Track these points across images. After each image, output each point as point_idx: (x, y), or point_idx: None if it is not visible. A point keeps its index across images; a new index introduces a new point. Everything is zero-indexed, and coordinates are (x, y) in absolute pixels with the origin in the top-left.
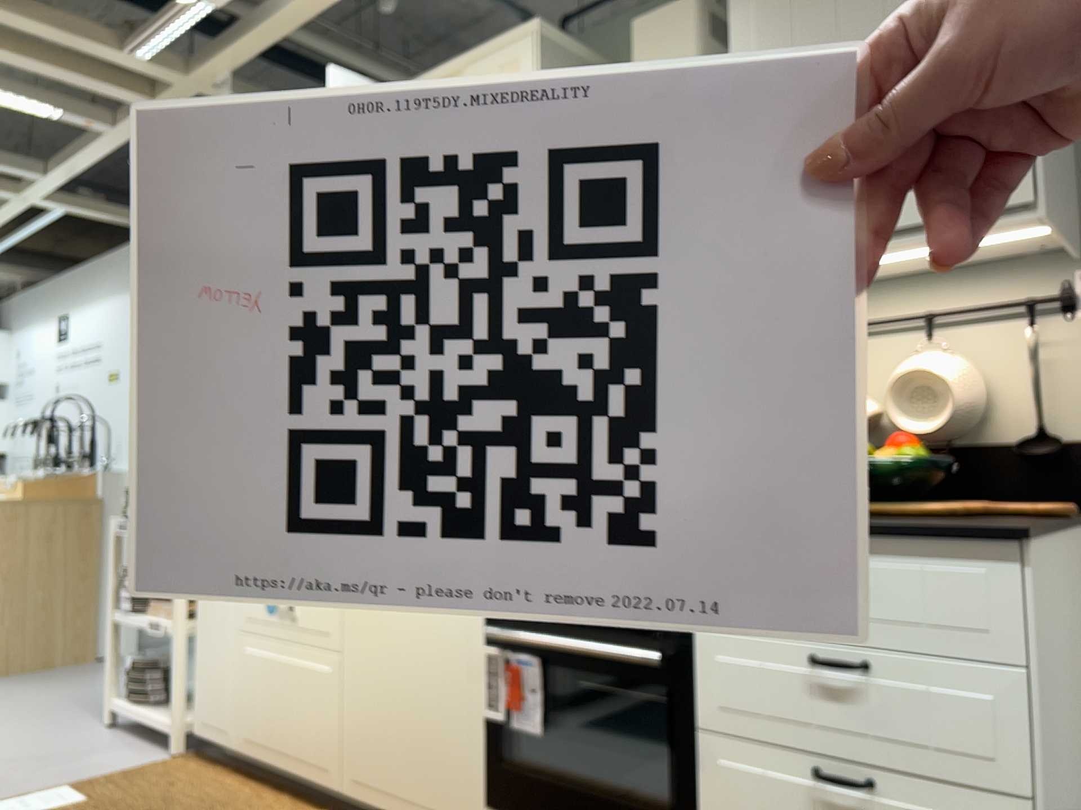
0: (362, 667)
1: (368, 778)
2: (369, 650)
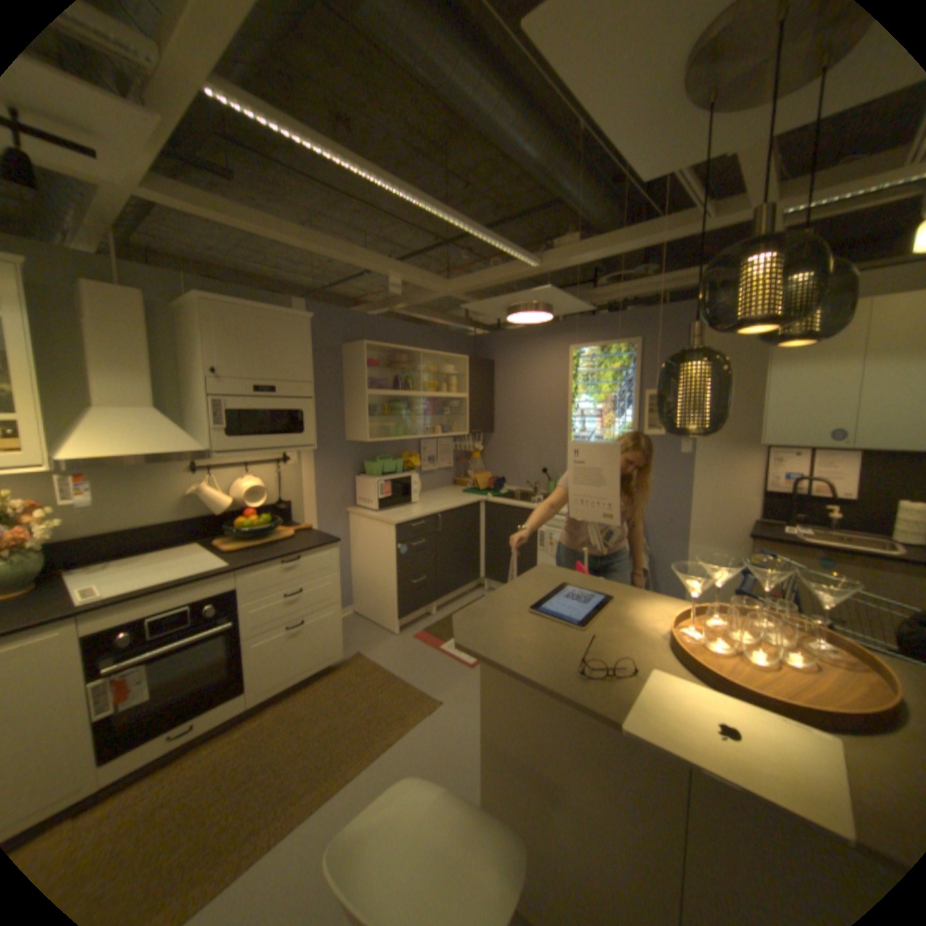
0: None
1: None
2: None
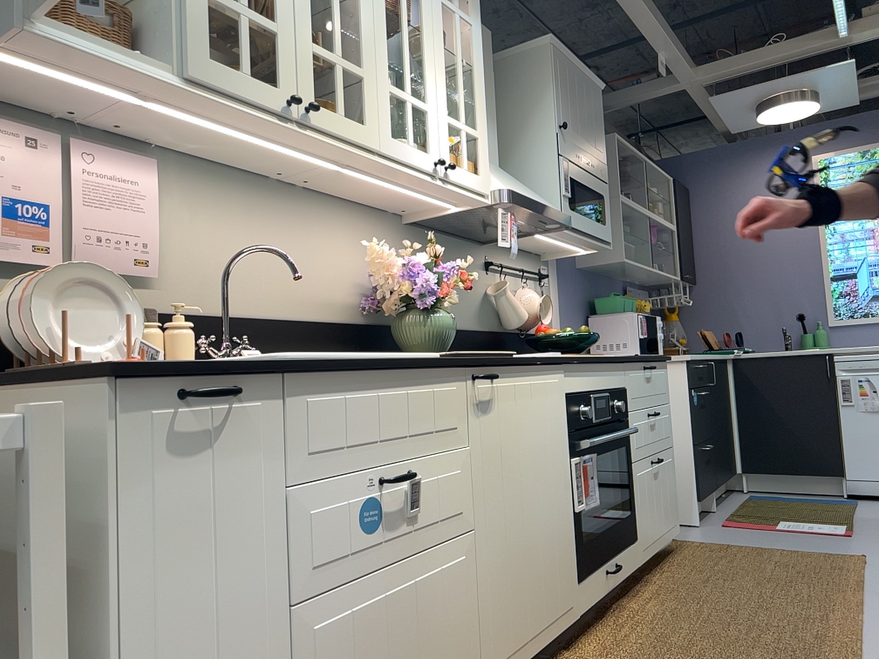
0: (497, 529)
1: (510, 644)
2: (502, 507)
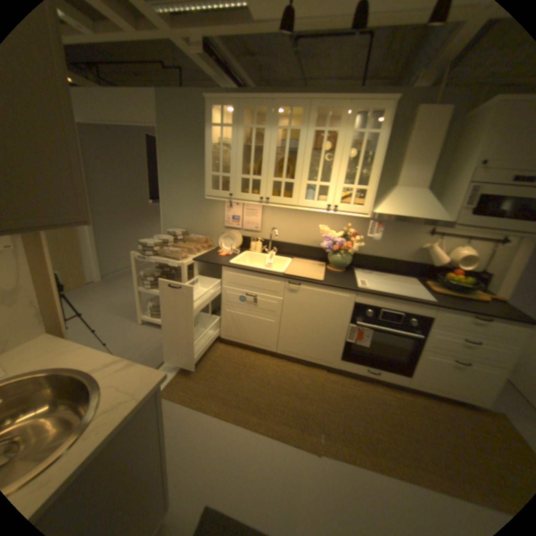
0: (291, 322)
1: (291, 350)
2: (295, 318)
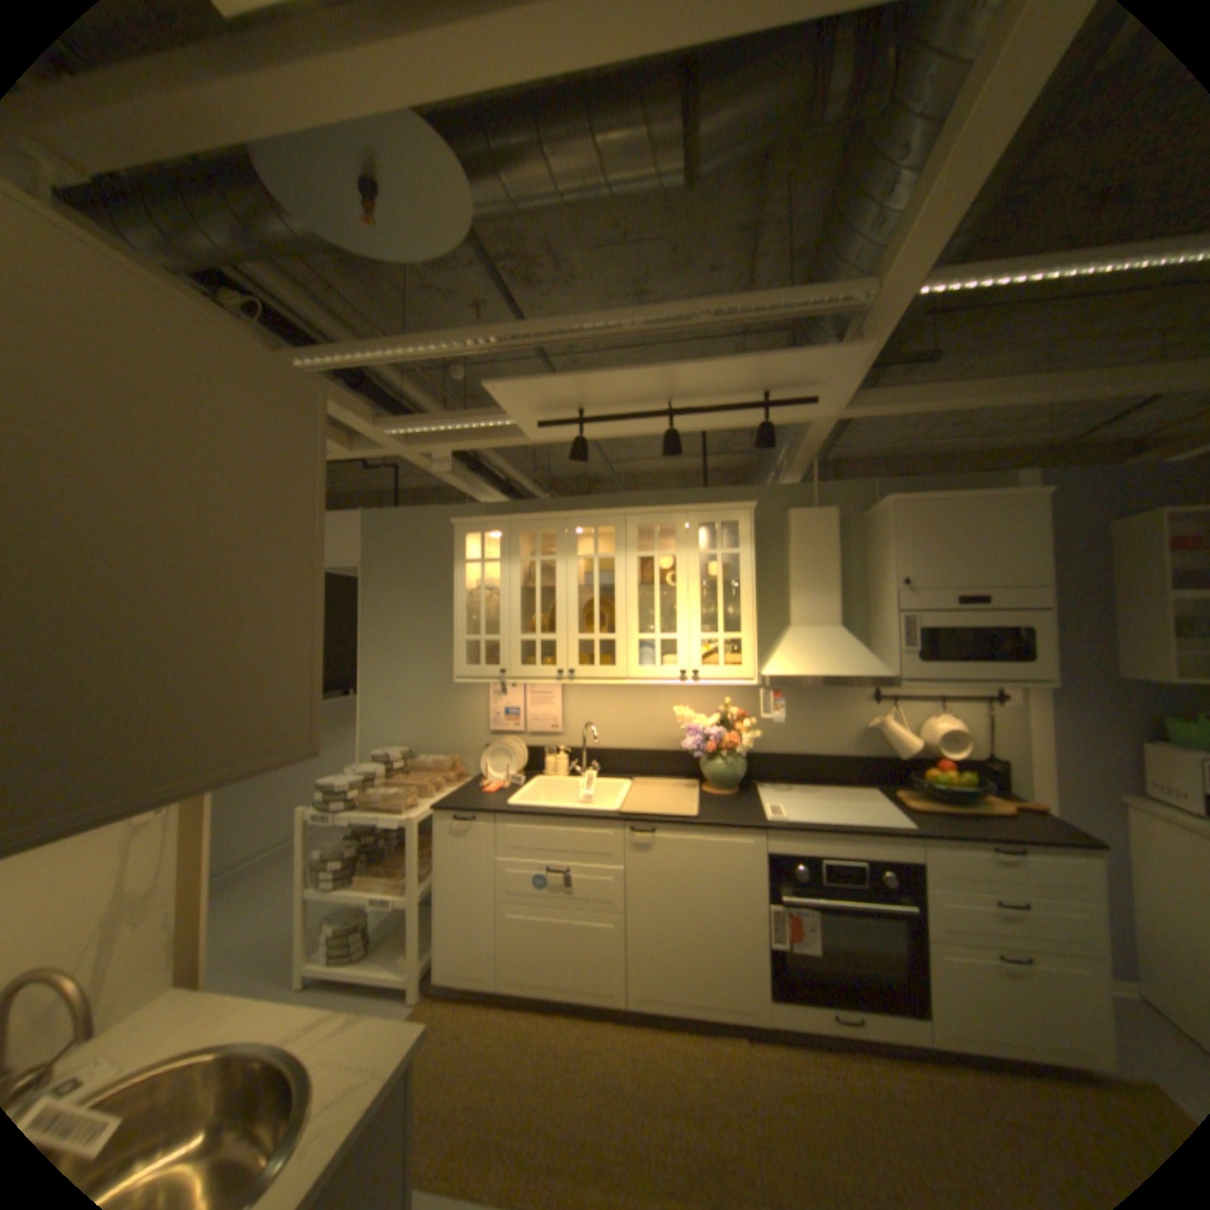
0: (650, 924)
1: (659, 997)
2: (658, 913)
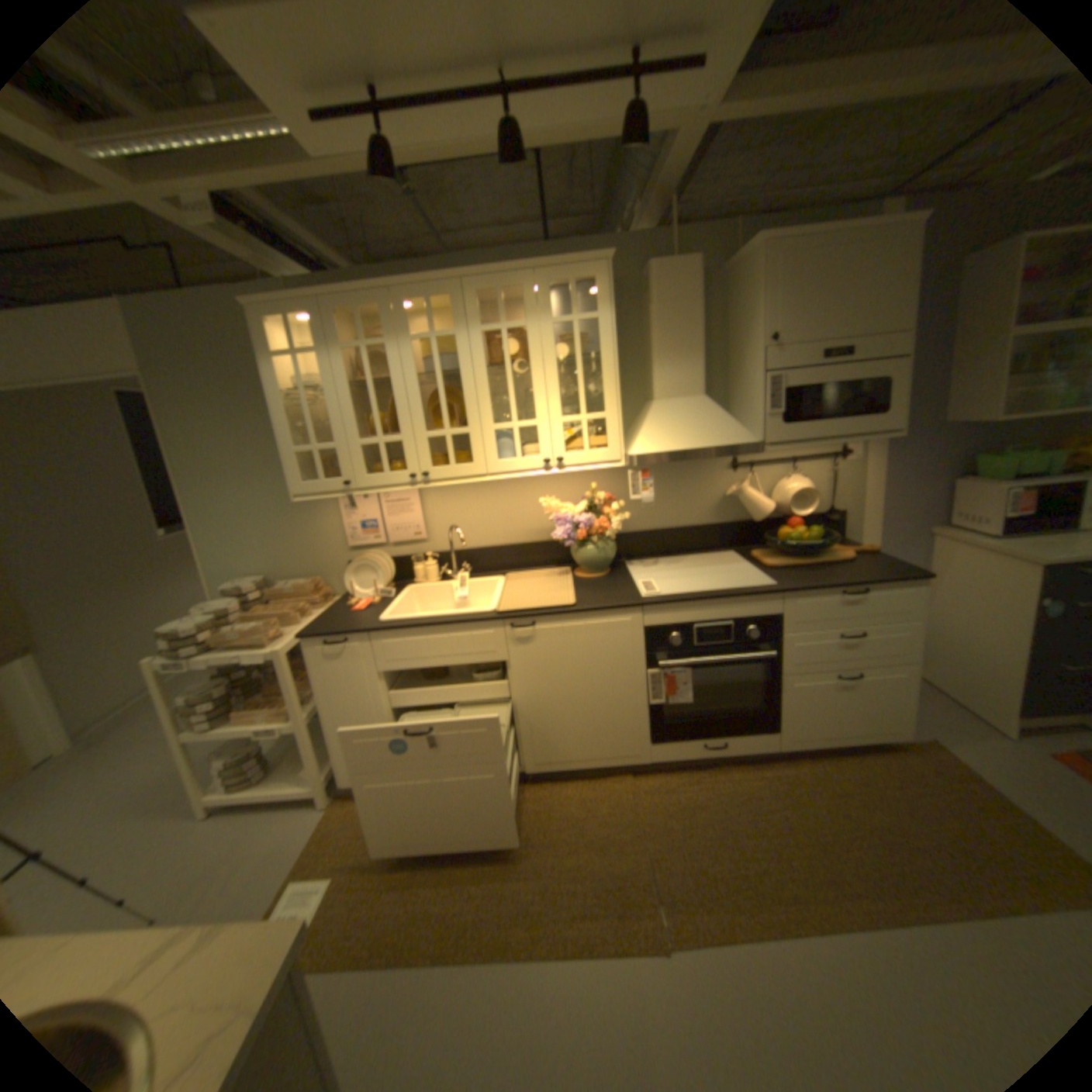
0: (538, 704)
1: (553, 759)
2: (545, 693)
